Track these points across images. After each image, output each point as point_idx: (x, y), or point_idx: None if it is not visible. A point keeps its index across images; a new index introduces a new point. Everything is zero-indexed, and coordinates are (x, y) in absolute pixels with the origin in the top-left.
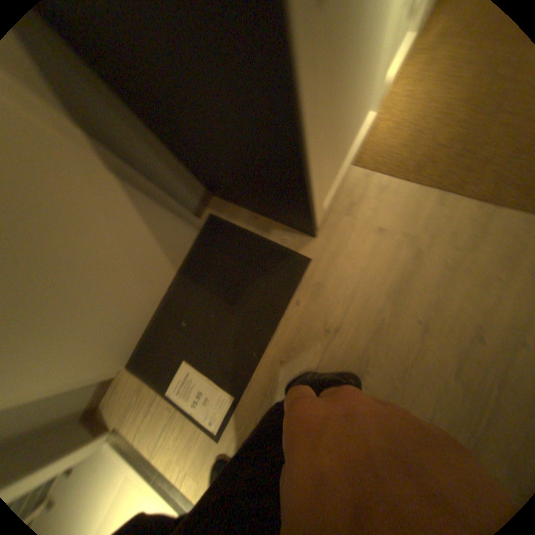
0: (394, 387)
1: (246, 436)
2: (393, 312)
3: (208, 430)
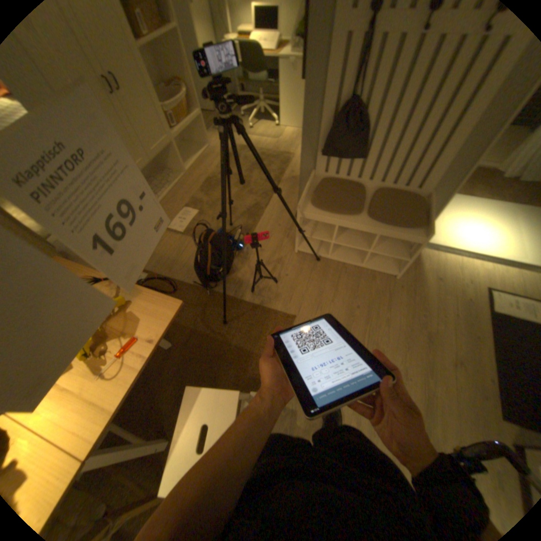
0: (410, 340)
1: (473, 296)
2: (428, 387)
3: (497, 293)
